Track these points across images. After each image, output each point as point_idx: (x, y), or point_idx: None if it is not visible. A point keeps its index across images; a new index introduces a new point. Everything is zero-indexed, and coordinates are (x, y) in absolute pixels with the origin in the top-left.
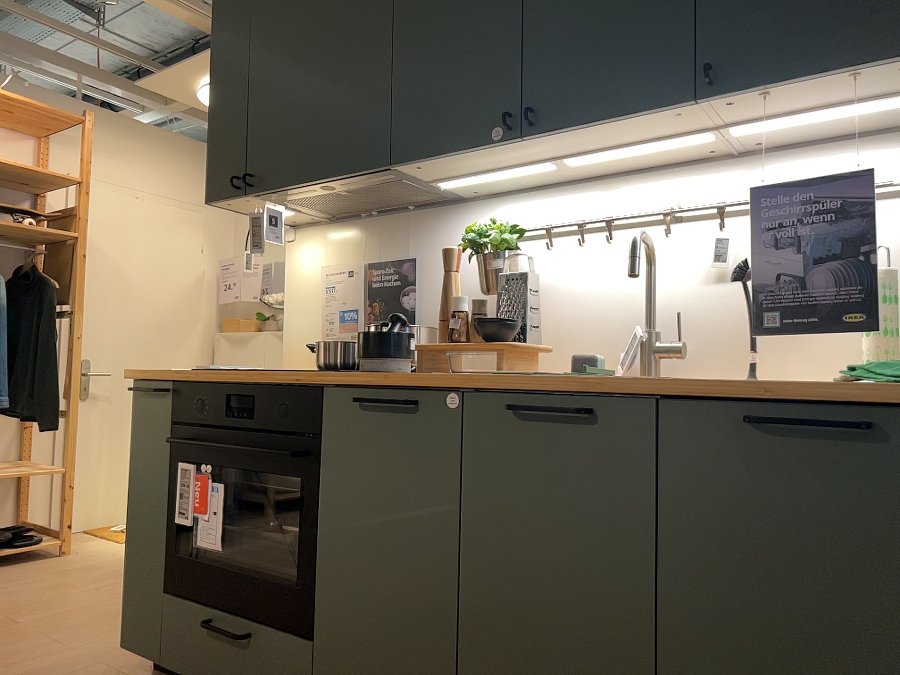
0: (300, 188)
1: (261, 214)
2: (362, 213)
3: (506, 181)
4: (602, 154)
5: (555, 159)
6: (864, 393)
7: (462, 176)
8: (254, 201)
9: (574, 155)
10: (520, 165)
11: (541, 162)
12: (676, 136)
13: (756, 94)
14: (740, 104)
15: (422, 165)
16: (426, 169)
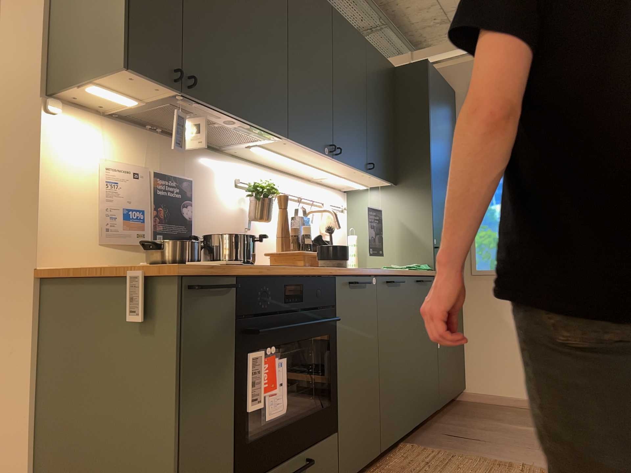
0: (222, 113)
1: (184, 115)
2: (151, 126)
3: (258, 155)
4: (315, 168)
5: (305, 162)
6: (424, 273)
7: (272, 150)
8: (159, 92)
9: (310, 164)
10: (294, 158)
11: (301, 161)
12: (334, 173)
13: (371, 176)
14: (363, 175)
15: (288, 143)
16: (280, 143)
